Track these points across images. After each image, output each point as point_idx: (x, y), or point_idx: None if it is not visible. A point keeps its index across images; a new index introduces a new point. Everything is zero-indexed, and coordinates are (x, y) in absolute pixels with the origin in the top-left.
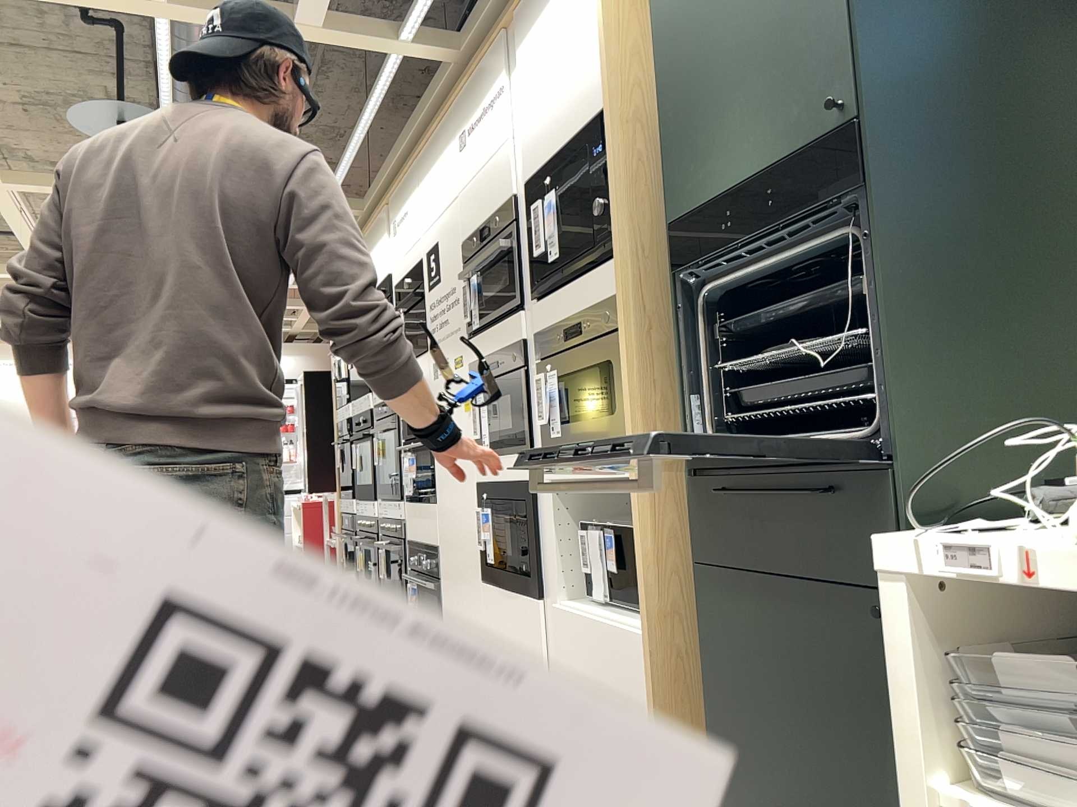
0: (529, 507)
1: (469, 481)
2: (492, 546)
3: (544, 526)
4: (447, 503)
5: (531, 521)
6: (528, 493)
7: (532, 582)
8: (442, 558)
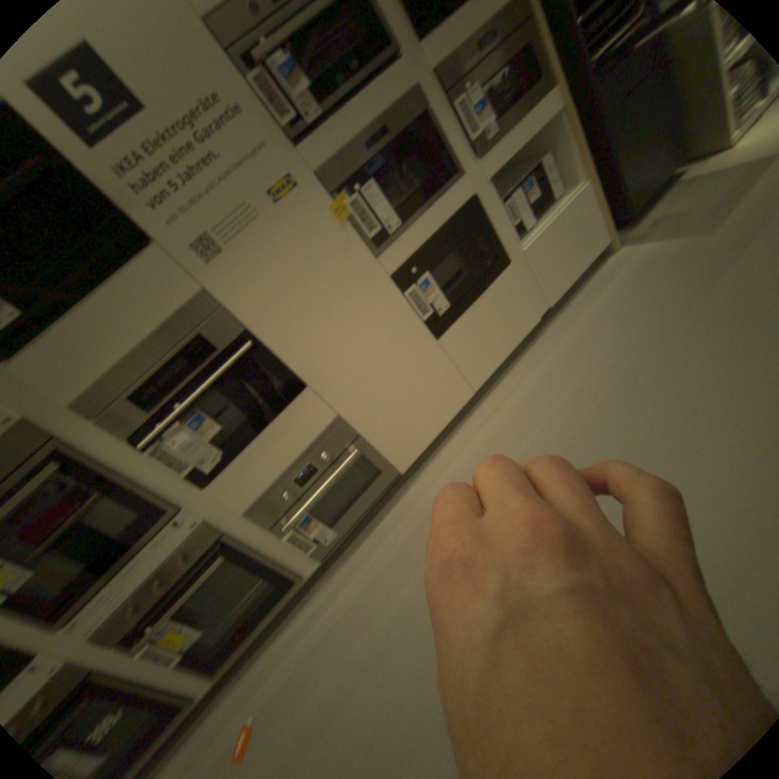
0: (478, 214)
1: (376, 285)
2: (442, 294)
3: (493, 217)
4: (337, 355)
5: (484, 223)
6: (475, 204)
7: (499, 261)
8: (352, 413)
